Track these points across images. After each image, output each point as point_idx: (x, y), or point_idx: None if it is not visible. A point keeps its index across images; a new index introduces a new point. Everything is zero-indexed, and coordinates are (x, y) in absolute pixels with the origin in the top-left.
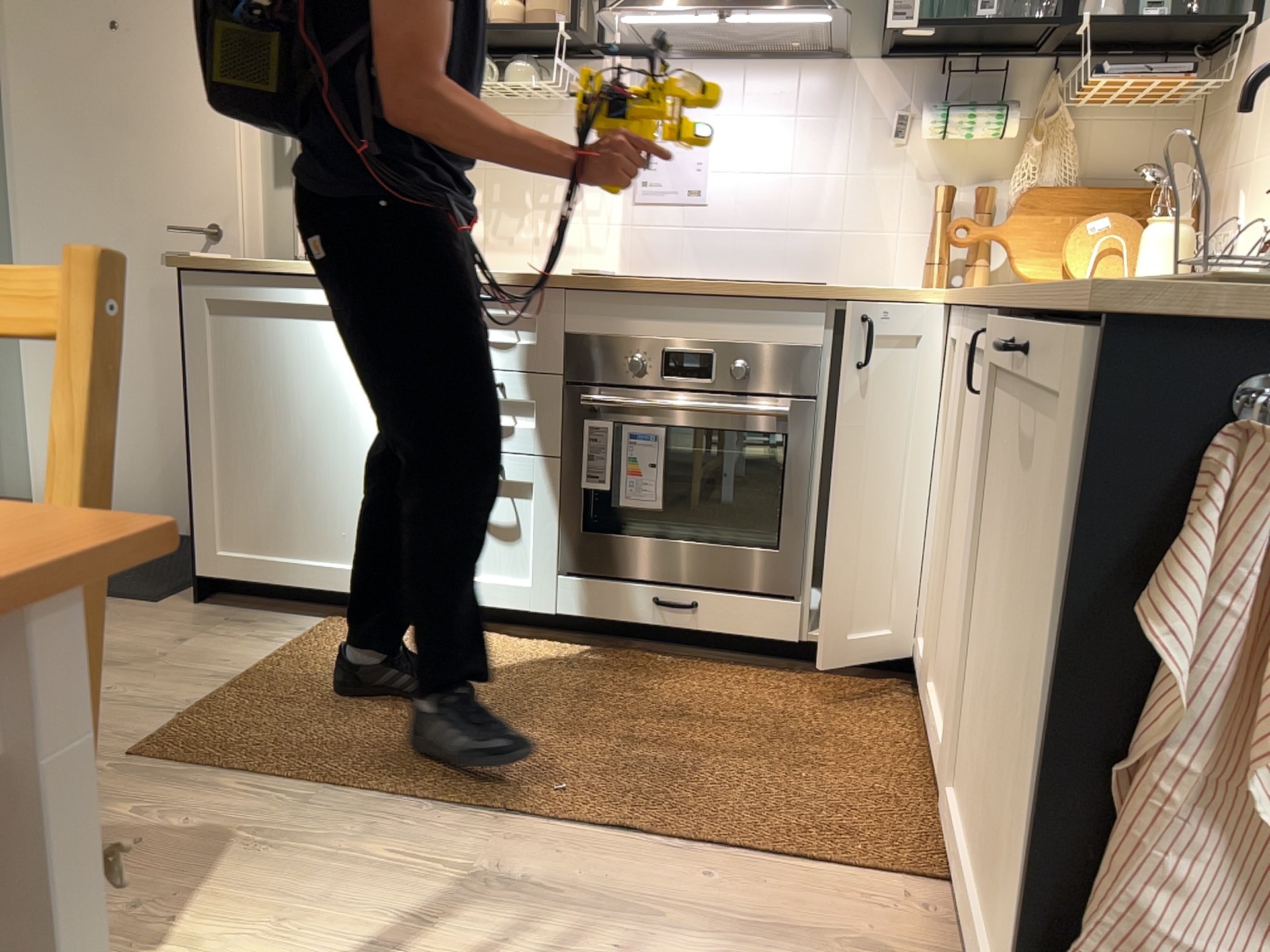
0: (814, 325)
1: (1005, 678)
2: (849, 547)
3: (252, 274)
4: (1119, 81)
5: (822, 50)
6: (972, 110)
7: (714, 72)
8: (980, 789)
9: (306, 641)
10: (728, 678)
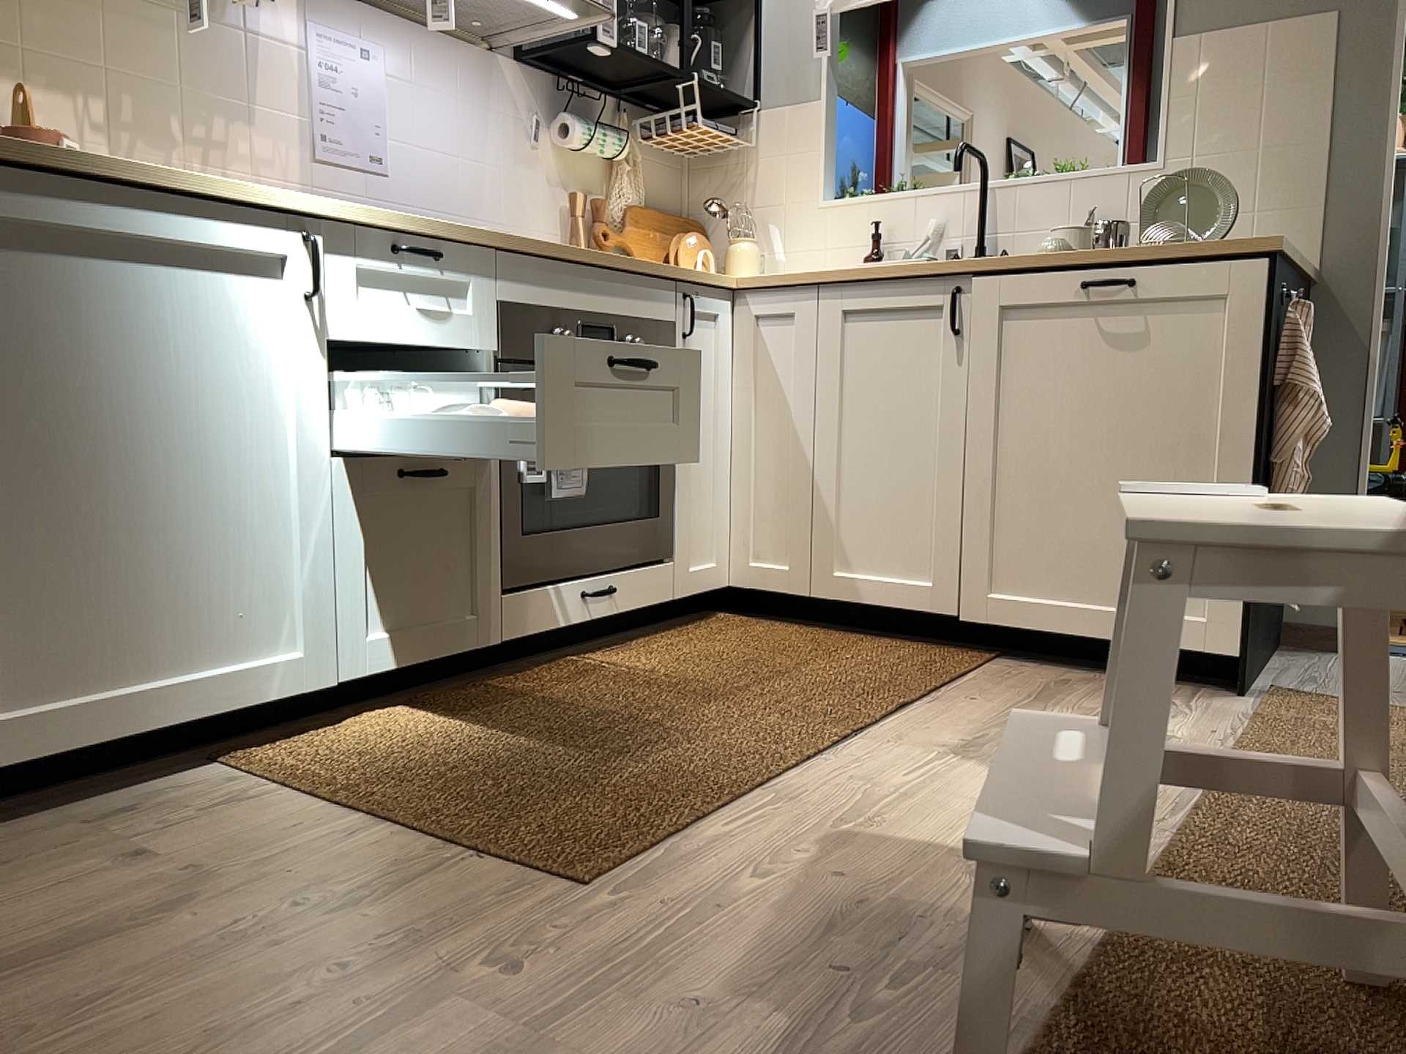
0: (668, 300)
1: (1084, 475)
2: (692, 500)
3: (77, 181)
4: (709, 131)
5: (486, 40)
6: (607, 130)
7: (388, 31)
8: (1045, 561)
9: (302, 770)
10: (646, 647)
